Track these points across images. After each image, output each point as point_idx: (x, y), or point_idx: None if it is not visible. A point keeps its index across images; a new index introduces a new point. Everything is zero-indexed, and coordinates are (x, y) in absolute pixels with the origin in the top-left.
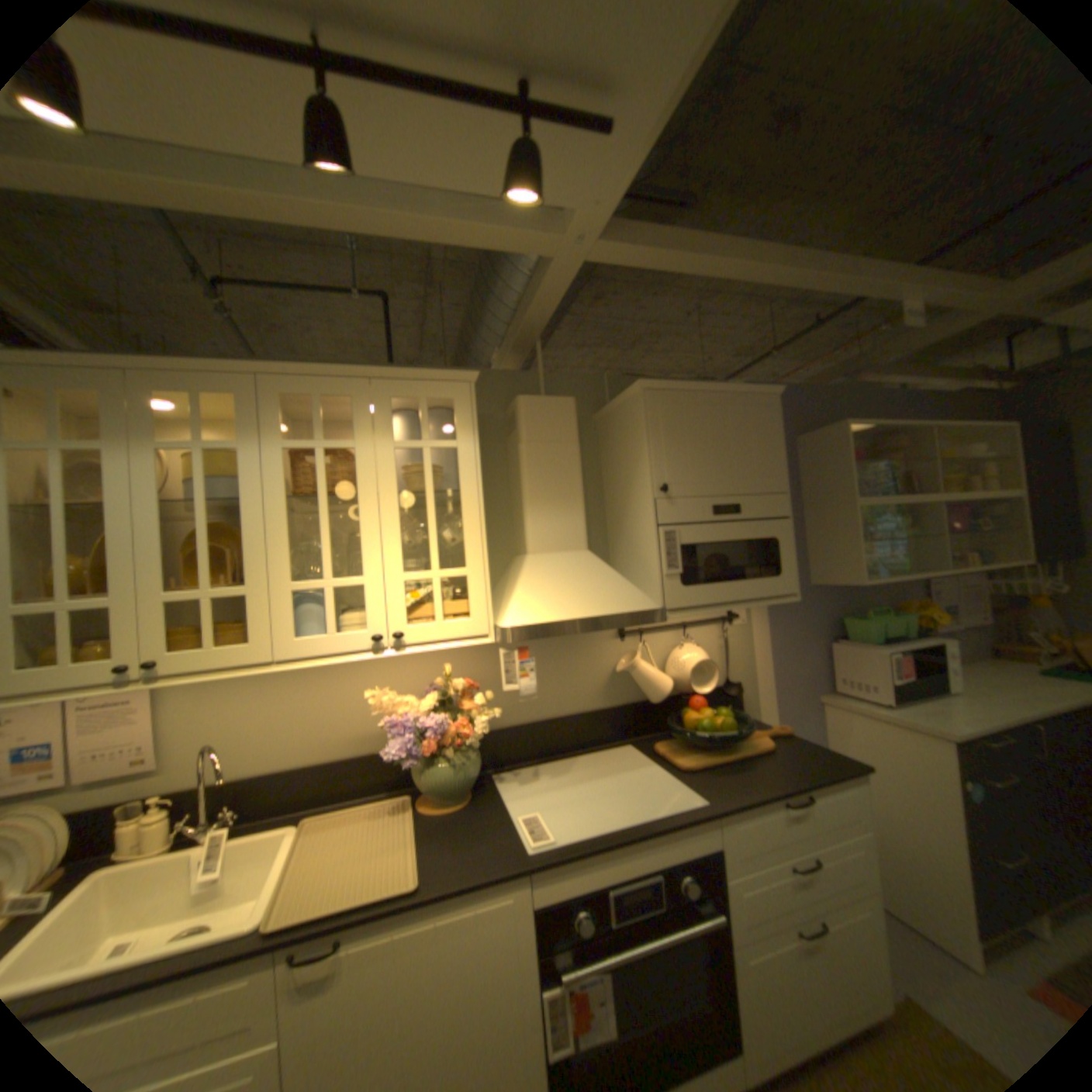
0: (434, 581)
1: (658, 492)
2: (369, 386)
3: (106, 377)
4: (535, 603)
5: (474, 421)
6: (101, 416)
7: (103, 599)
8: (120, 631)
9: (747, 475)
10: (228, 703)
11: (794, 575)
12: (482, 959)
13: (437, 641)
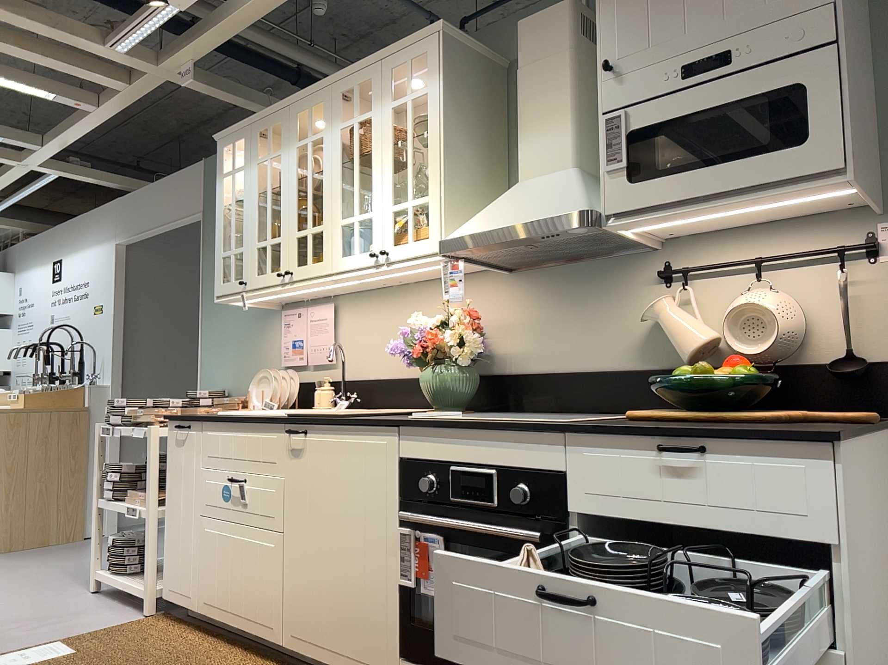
0: (407, 208)
1: (604, 73)
2: (380, 67)
3: (284, 113)
4: (477, 221)
5: (440, 65)
6: (282, 136)
7: (278, 237)
8: (282, 254)
9: (745, 3)
10: (364, 326)
11: (835, 137)
12: (366, 479)
13: (410, 258)
